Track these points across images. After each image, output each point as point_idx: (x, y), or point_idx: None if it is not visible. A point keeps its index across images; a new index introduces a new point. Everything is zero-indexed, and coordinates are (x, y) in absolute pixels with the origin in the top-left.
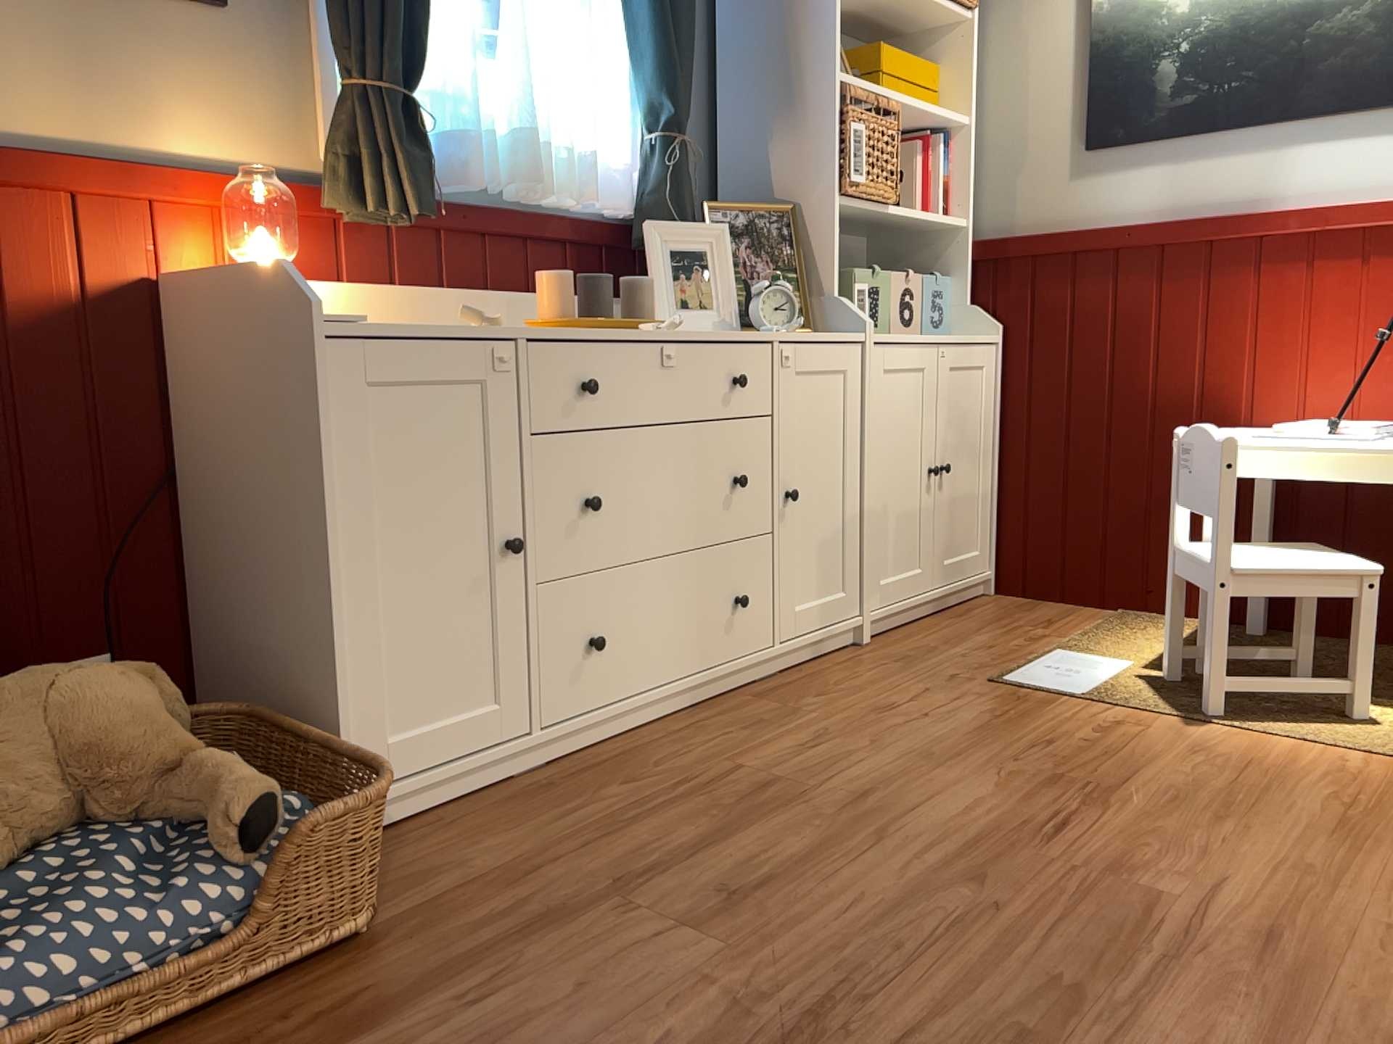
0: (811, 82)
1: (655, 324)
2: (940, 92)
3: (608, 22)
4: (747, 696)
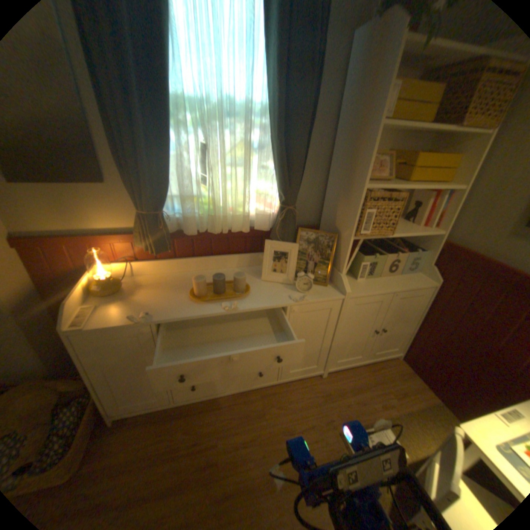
0: (356, 186)
1: (225, 306)
2: (460, 167)
3: (268, 157)
4: (260, 394)
